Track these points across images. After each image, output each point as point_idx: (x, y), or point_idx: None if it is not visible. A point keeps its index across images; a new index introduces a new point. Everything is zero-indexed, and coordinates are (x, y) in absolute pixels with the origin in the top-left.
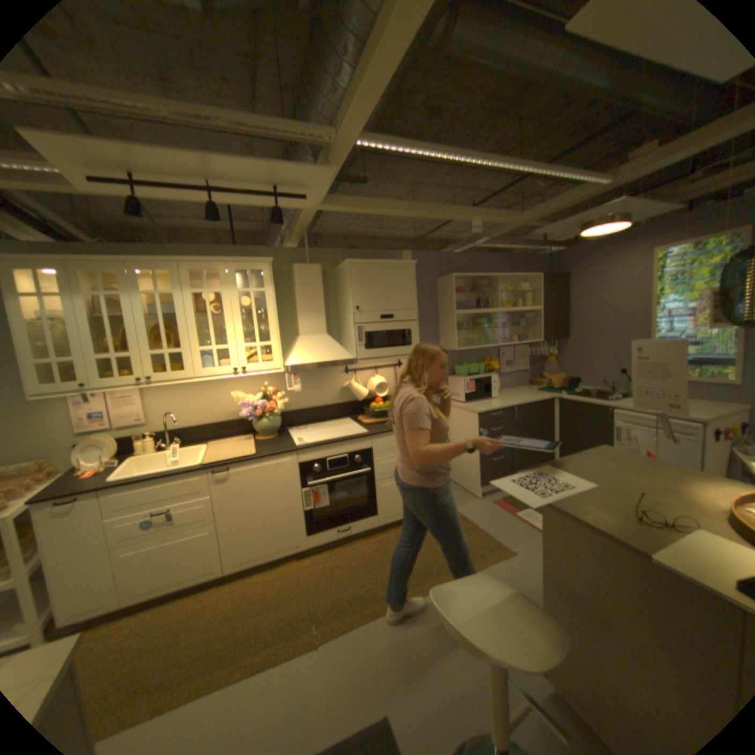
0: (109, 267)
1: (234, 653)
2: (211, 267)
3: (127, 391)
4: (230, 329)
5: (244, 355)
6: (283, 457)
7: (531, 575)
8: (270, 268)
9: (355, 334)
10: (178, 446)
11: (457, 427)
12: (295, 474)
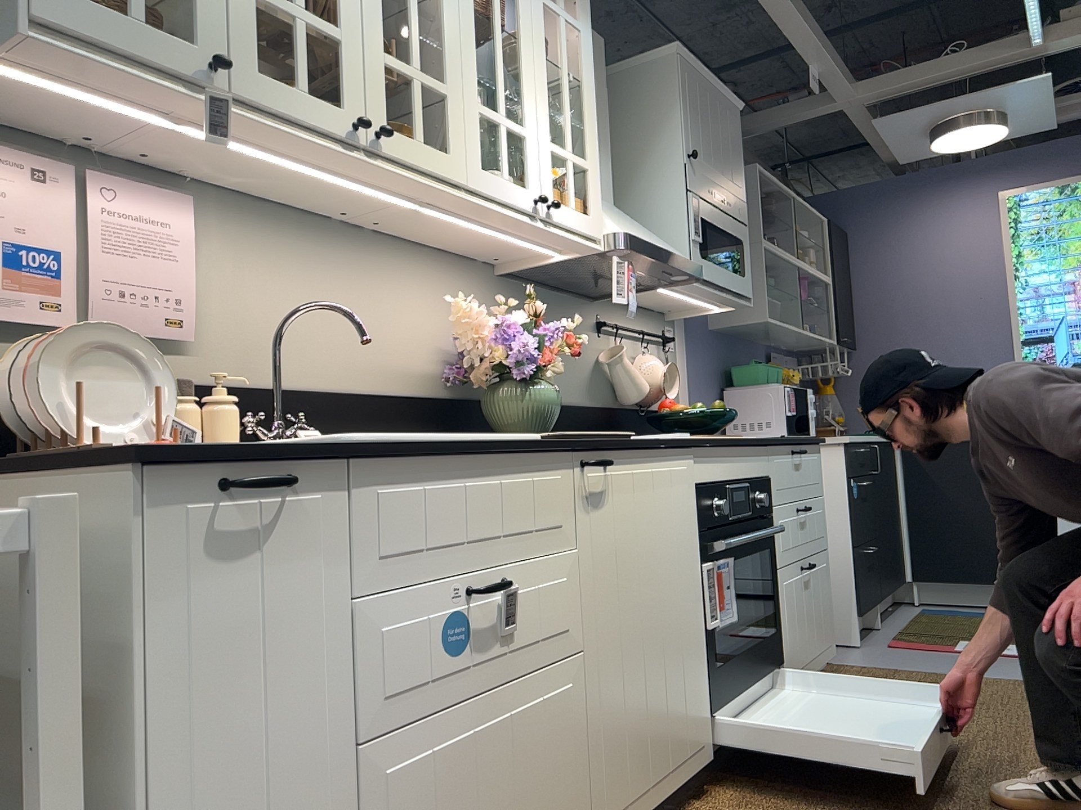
0: None
1: None
2: None
3: (155, 200)
4: (529, 87)
5: (548, 172)
6: (678, 456)
7: None
8: None
9: (688, 212)
10: None
11: None
12: (693, 513)
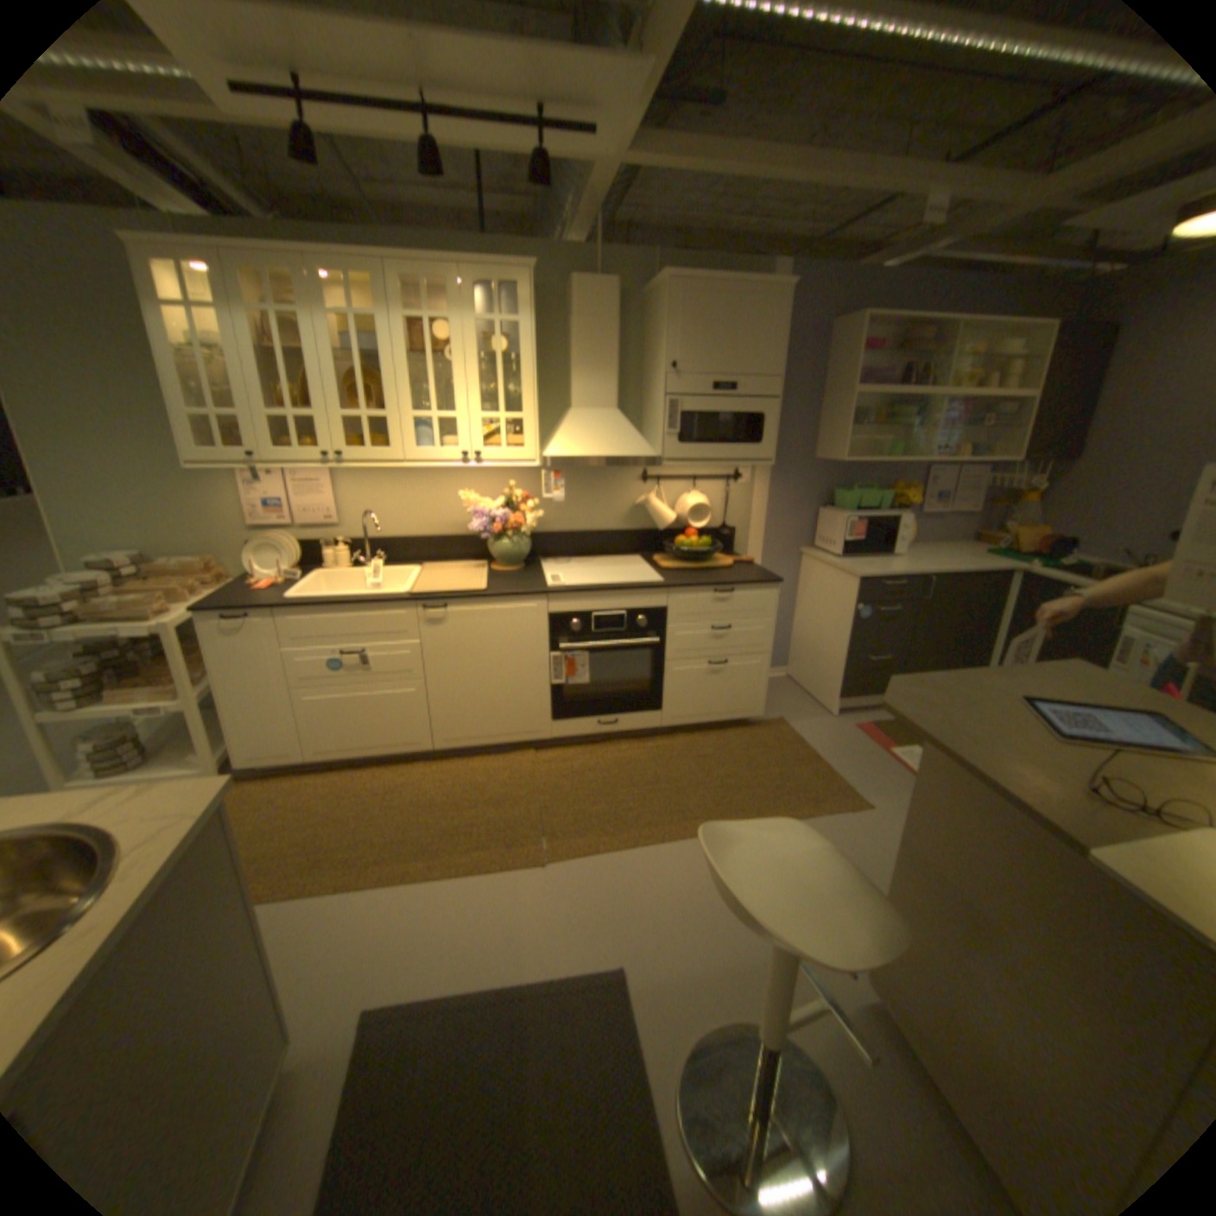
0: (282, 264)
1: (438, 847)
2: (435, 273)
3: (313, 472)
4: (460, 386)
5: (480, 433)
6: (526, 601)
7: (891, 842)
8: (532, 280)
9: (664, 413)
10: (382, 564)
11: (820, 596)
12: (542, 629)
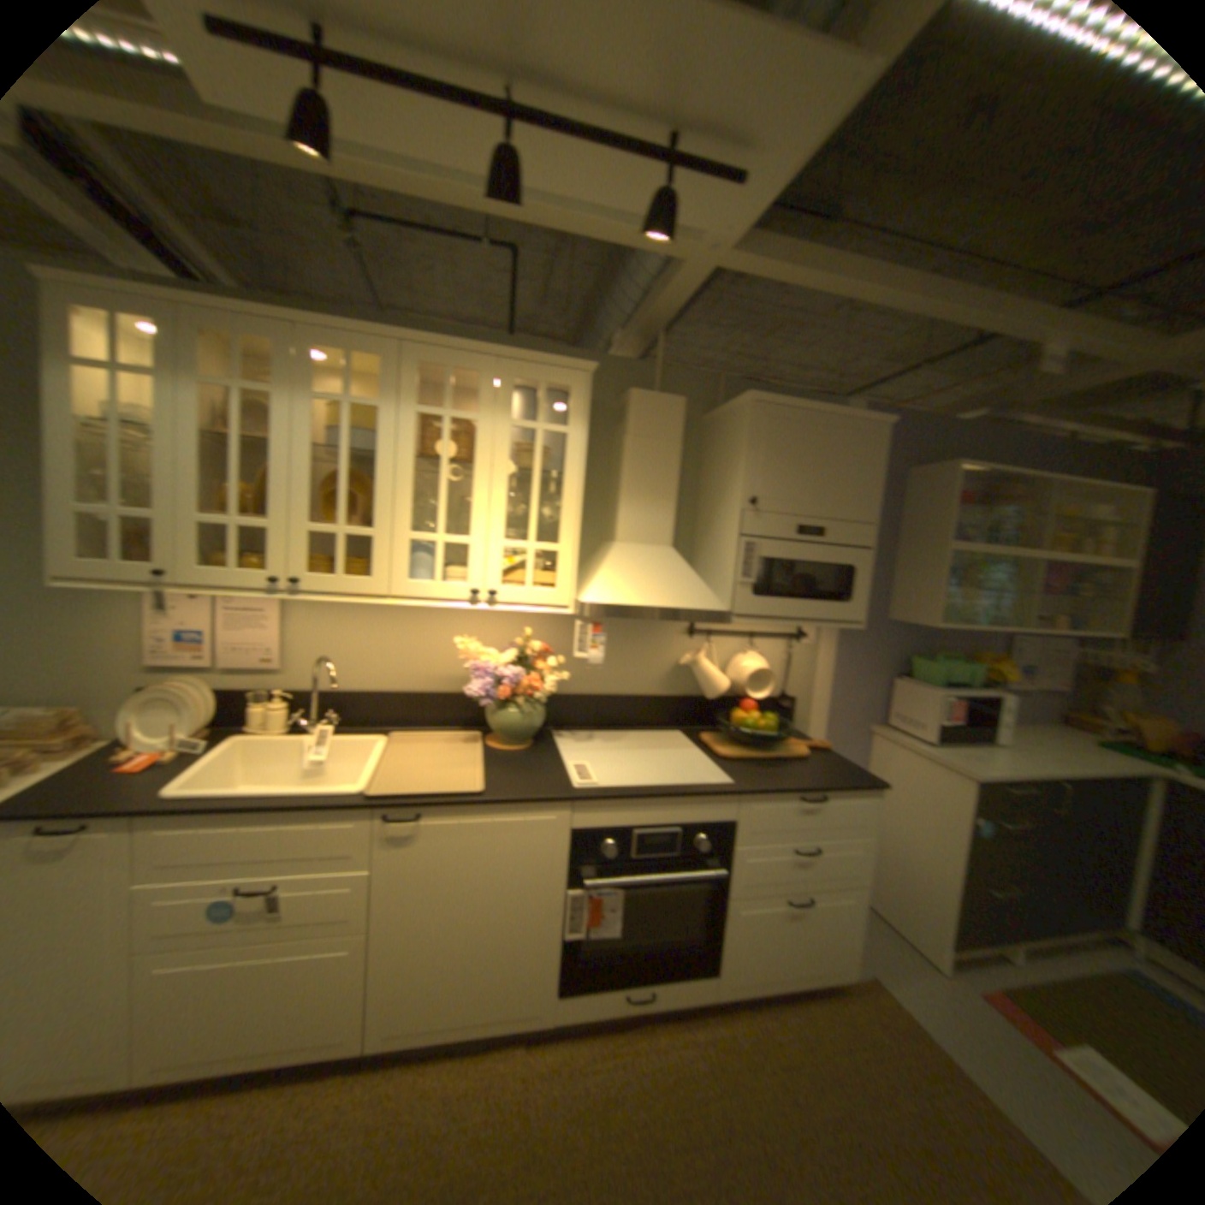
0: (259, 333)
1: None
2: (462, 366)
3: (253, 598)
4: (477, 503)
5: (495, 565)
6: (539, 809)
7: None
8: (580, 389)
9: (735, 556)
10: (329, 730)
11: (906, 794)
12: (557, 852)
